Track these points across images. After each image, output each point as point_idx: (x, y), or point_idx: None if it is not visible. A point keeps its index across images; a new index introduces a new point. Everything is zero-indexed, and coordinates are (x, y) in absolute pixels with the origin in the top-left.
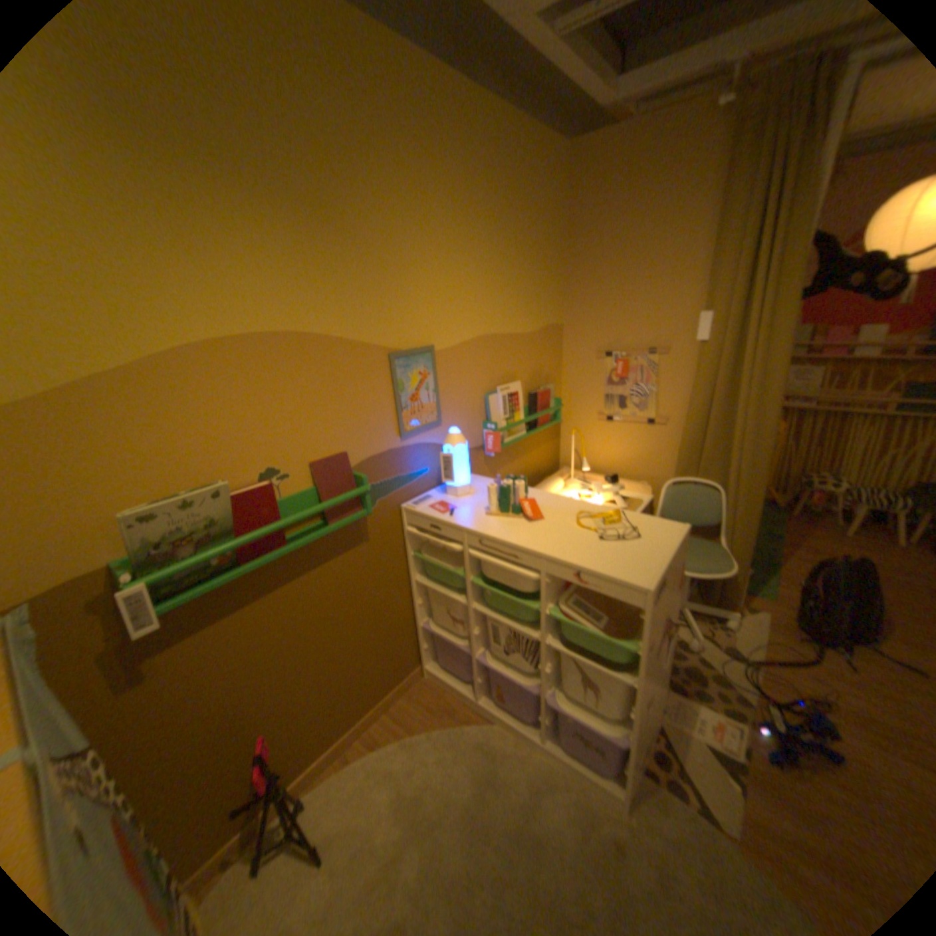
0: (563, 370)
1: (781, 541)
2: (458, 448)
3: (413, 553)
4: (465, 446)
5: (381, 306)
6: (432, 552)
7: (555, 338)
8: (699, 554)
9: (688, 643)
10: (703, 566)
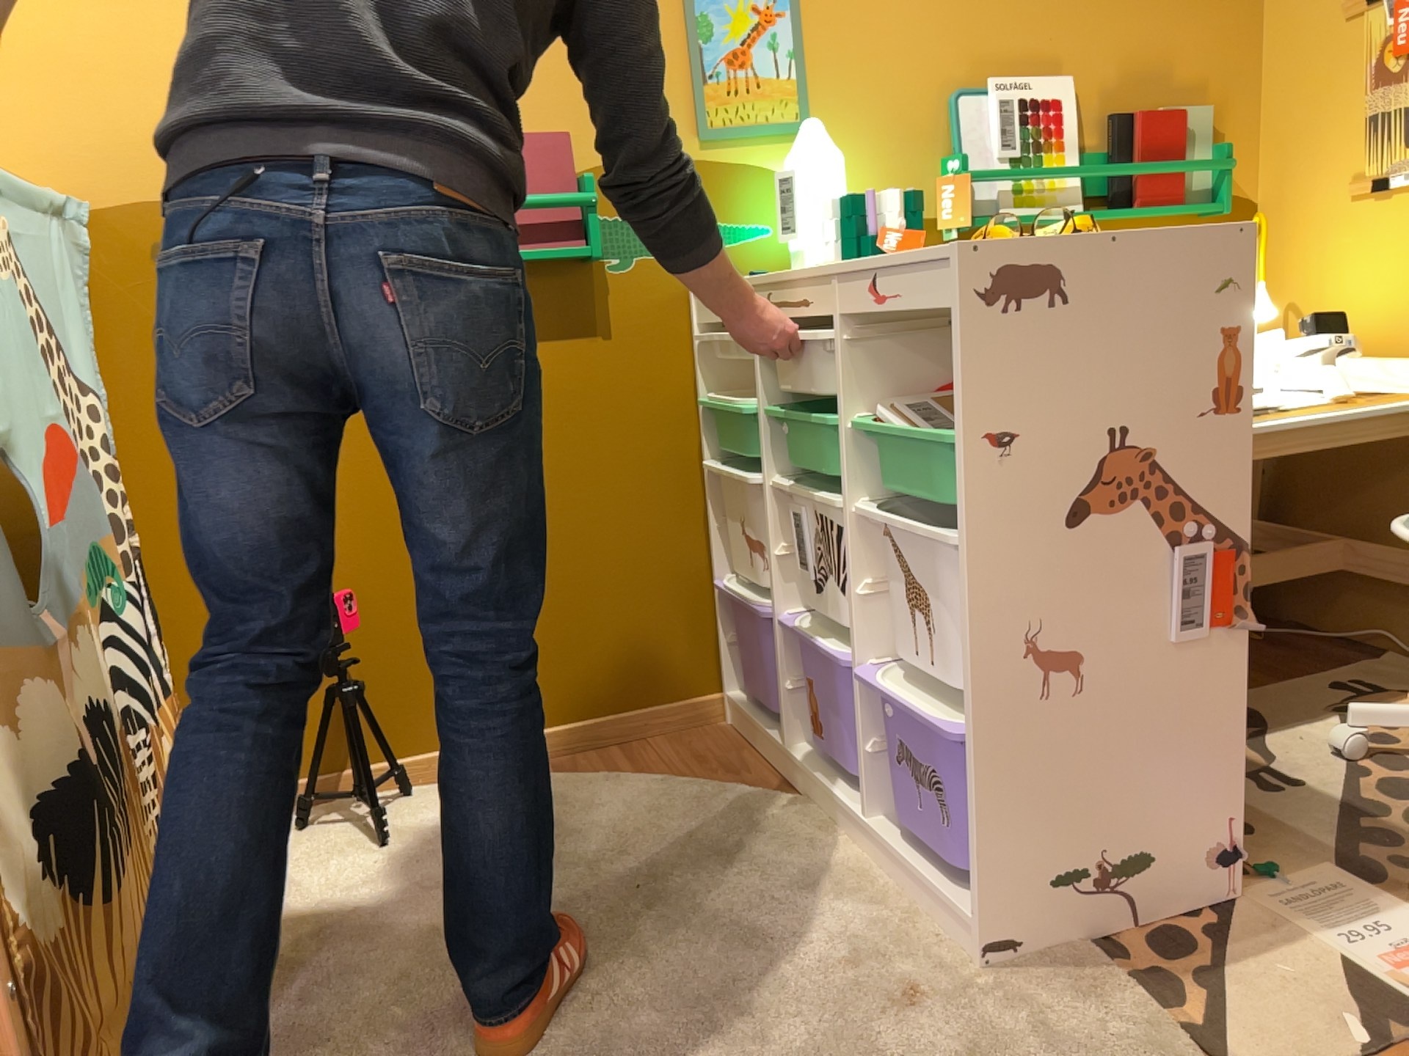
0: (1261, 79)
1: None
2: (809, 155)
3: (709, 396)
4: (826, 154)
5: None
6: (742, 393)
7: None
8: None
9: None
10: None
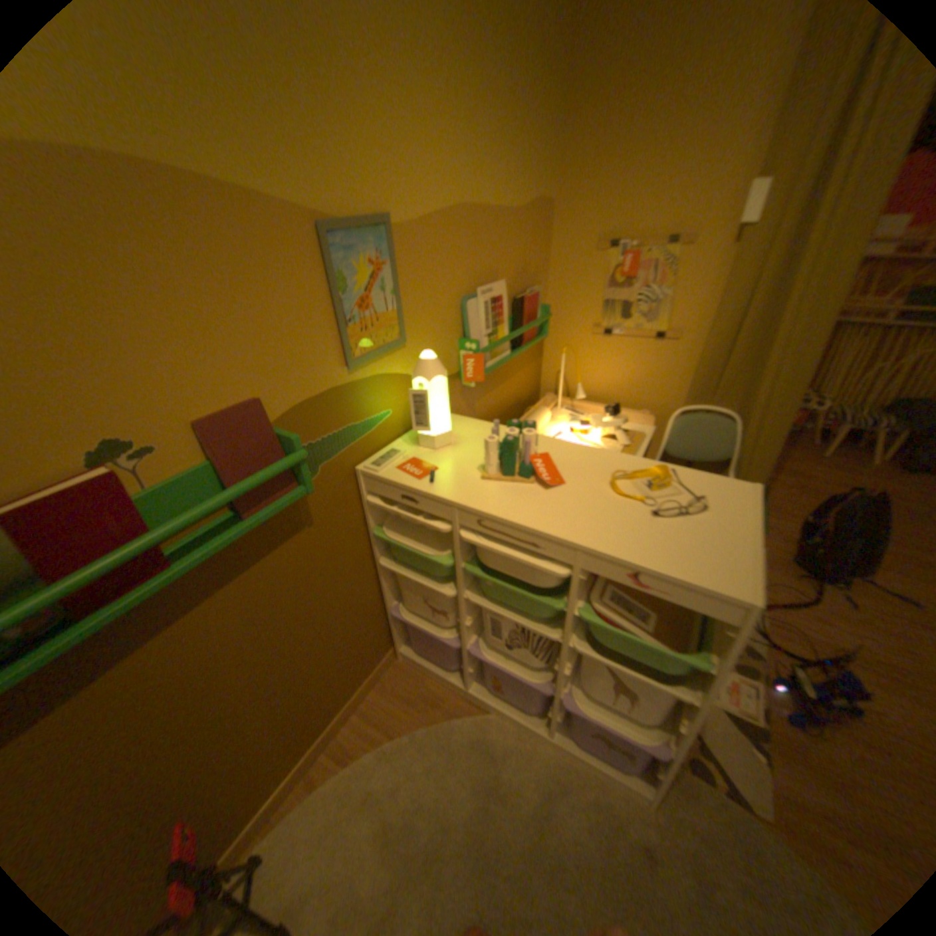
0: (551, 266)
1: None
2: (435, 380)
3: (378, 527)
4: (444, 377)
5: (293, 119)
6: (403, 524)
7: (546, 219)
8: None
9: None
10: None
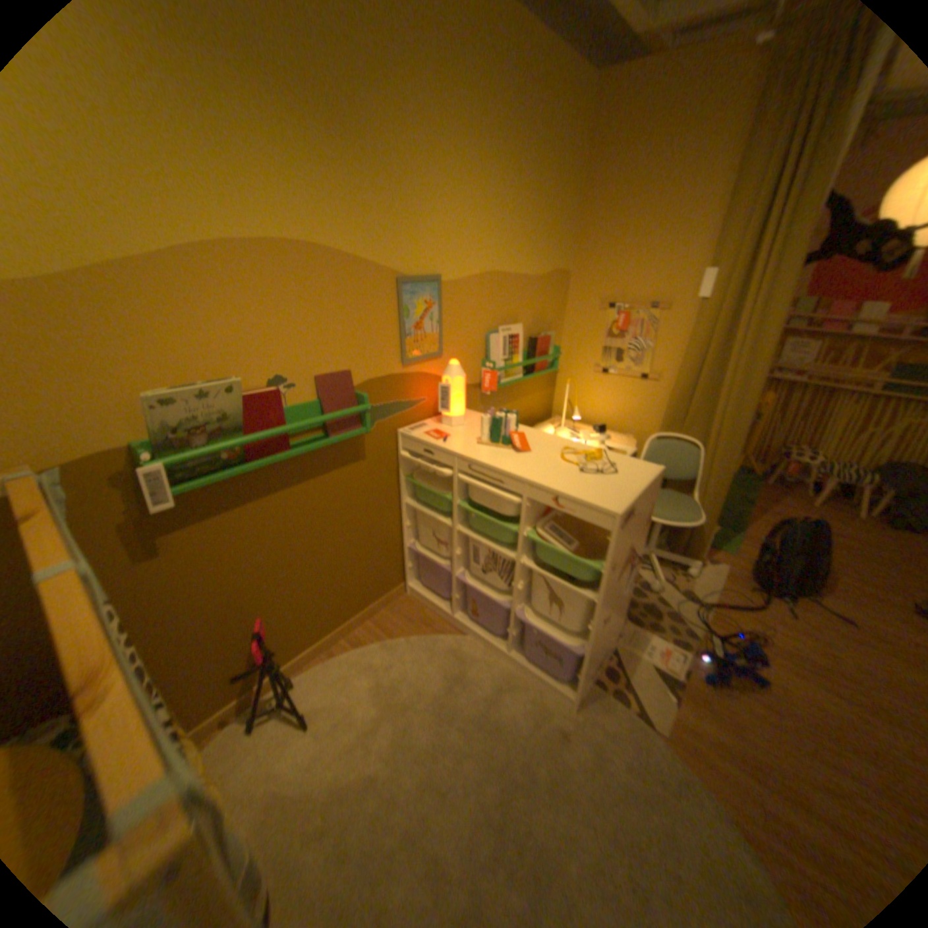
0: (565, 318)
1: (751, 505)
2: (455, 378)
3: (405, 476)
4: (462, 378)
5: (392, 227)
6: (422, 477)
7: (560, 285)
8: (671, 504)
9: (649, 582)
10: (673, 514)
